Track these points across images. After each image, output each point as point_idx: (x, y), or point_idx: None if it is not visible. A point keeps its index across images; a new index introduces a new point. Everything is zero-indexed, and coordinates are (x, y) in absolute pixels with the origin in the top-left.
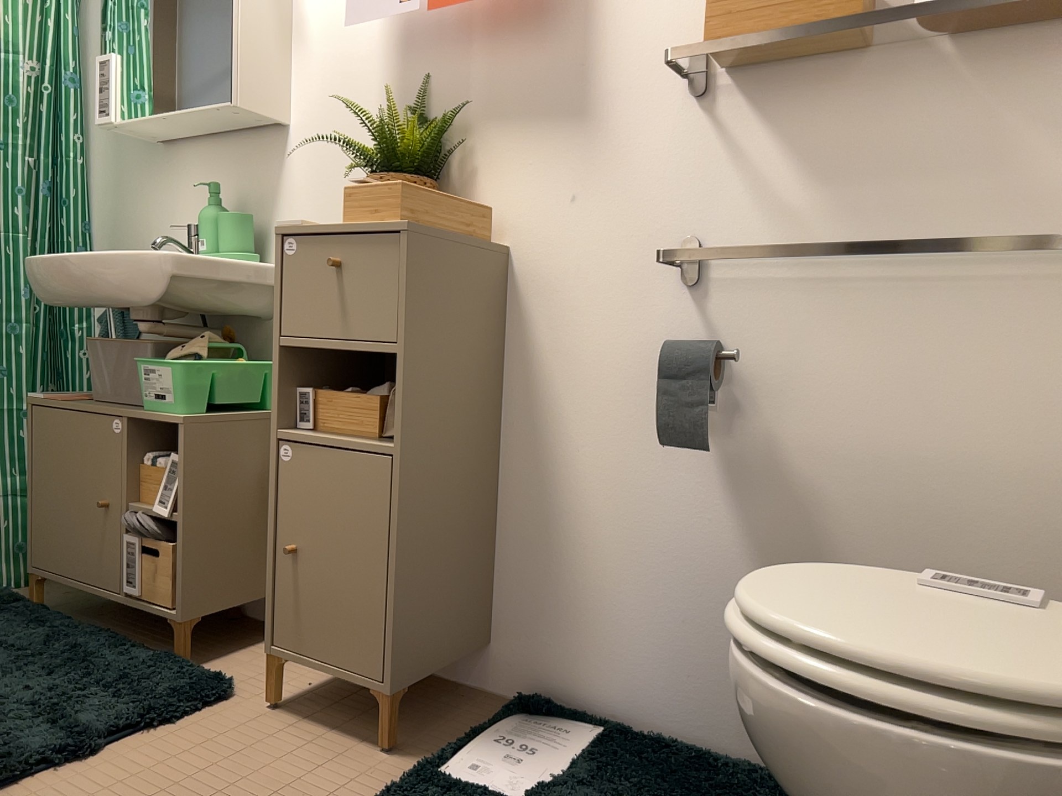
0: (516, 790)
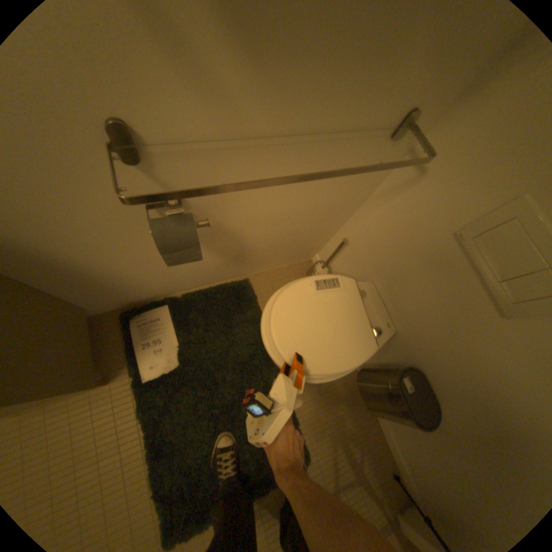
0: (171, 361)
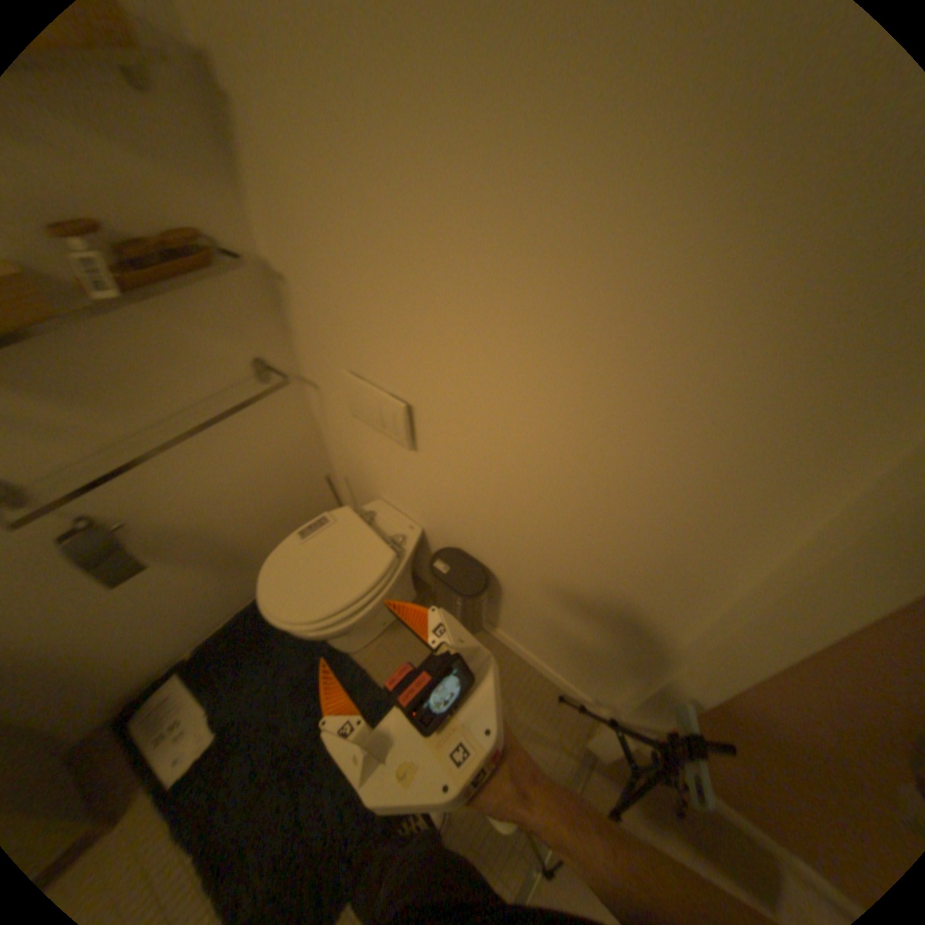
0: (199, 741)
